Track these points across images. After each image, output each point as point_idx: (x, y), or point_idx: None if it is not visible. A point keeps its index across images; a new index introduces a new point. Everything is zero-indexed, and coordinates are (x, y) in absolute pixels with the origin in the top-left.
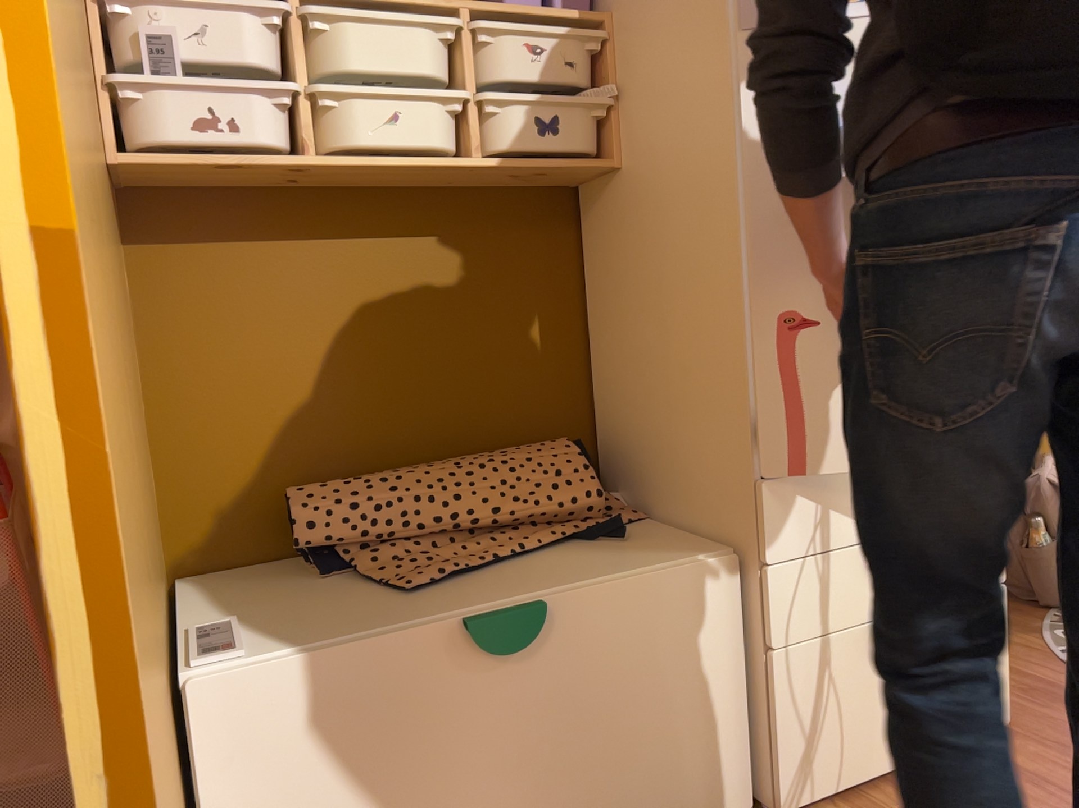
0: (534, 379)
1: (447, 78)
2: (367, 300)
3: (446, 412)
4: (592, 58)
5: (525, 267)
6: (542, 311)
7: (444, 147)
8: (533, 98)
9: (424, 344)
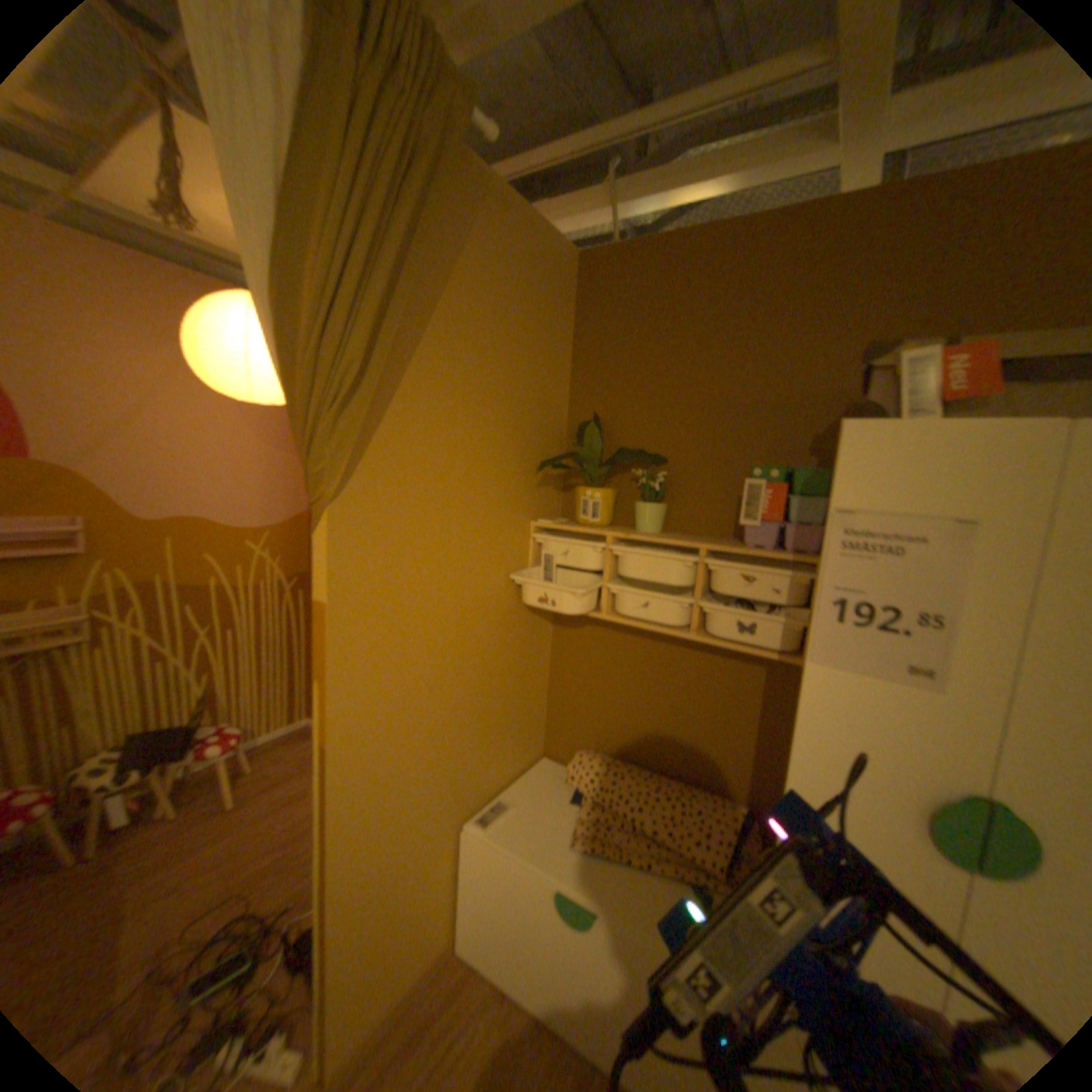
0: (747, 758)
1: (696, 579)
2: (651, 672)
3: (682, 749)
4: (803, 586)
5: (756, 688)
6: (763, 719)
7: (677, 622)
8: (738, 609)
9: (677, 707)
